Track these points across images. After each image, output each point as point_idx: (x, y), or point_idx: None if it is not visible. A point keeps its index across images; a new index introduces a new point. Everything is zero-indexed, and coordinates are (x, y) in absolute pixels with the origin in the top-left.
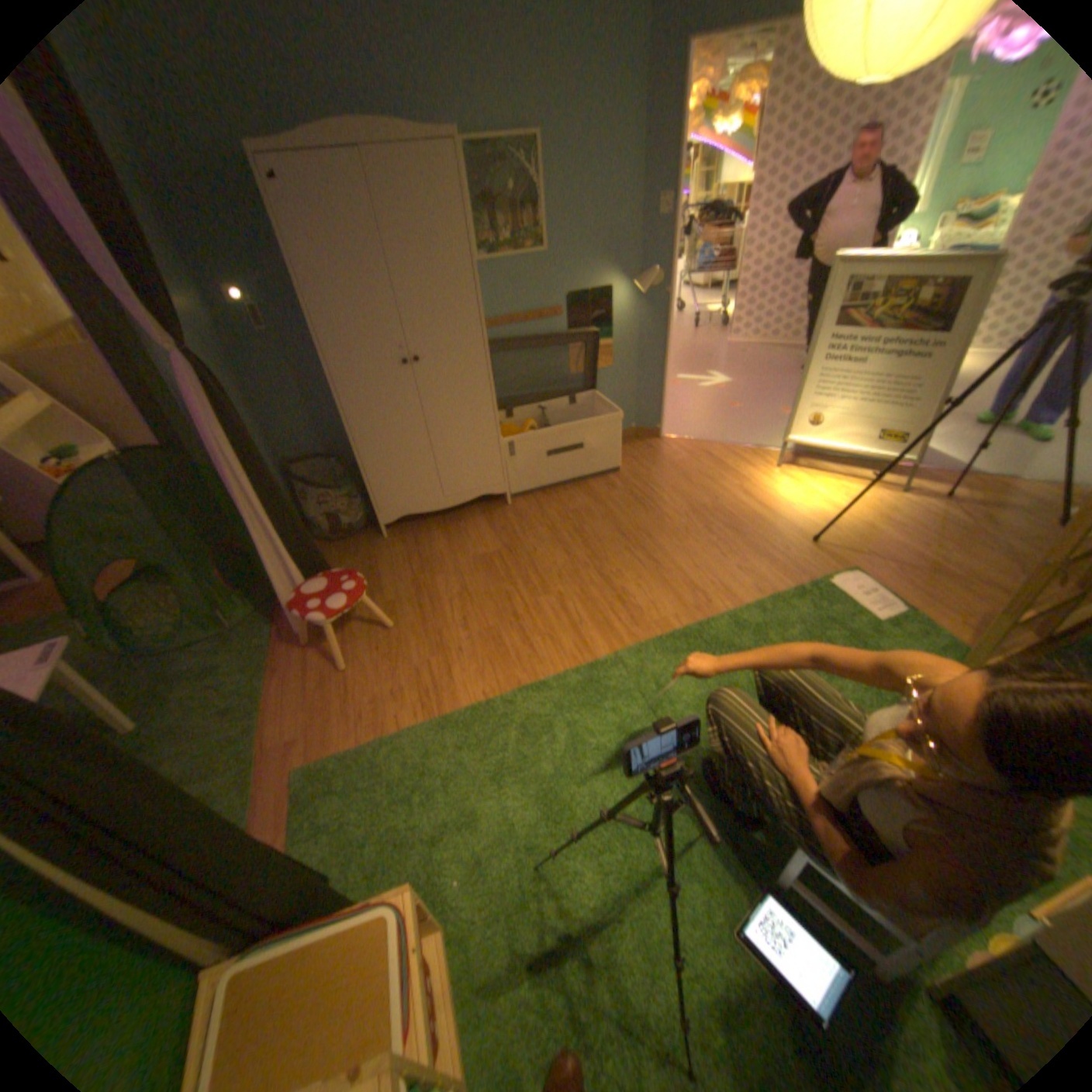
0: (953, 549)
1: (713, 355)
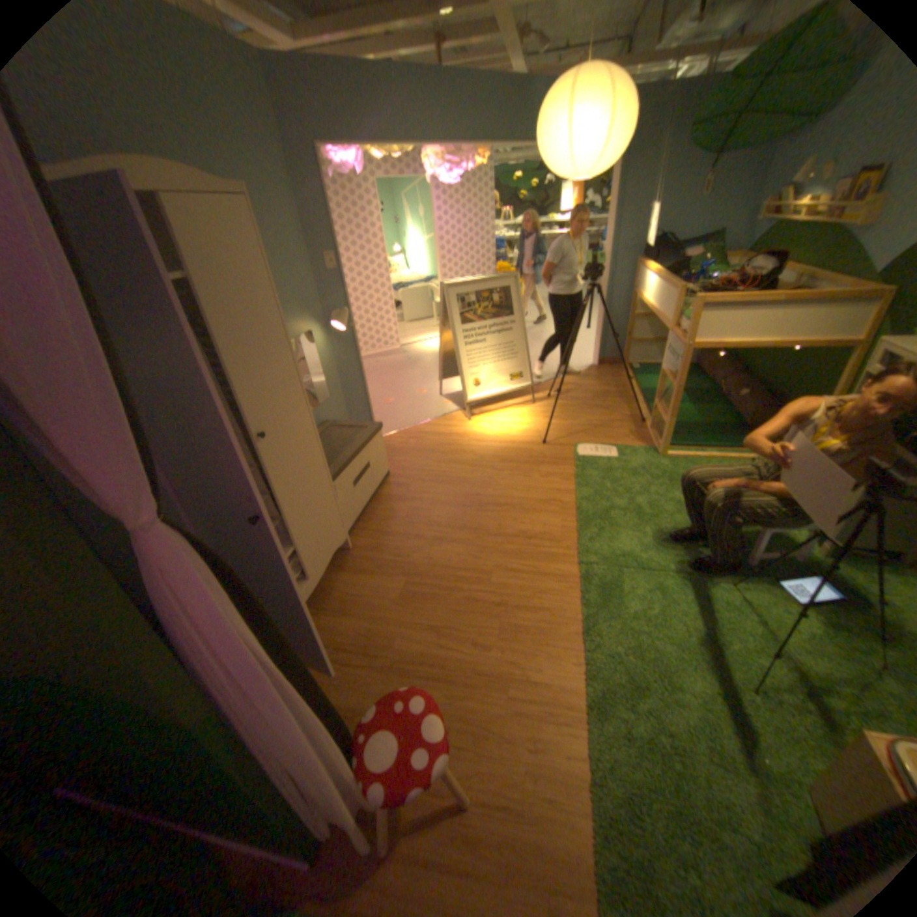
0: (582, 416)
1: None
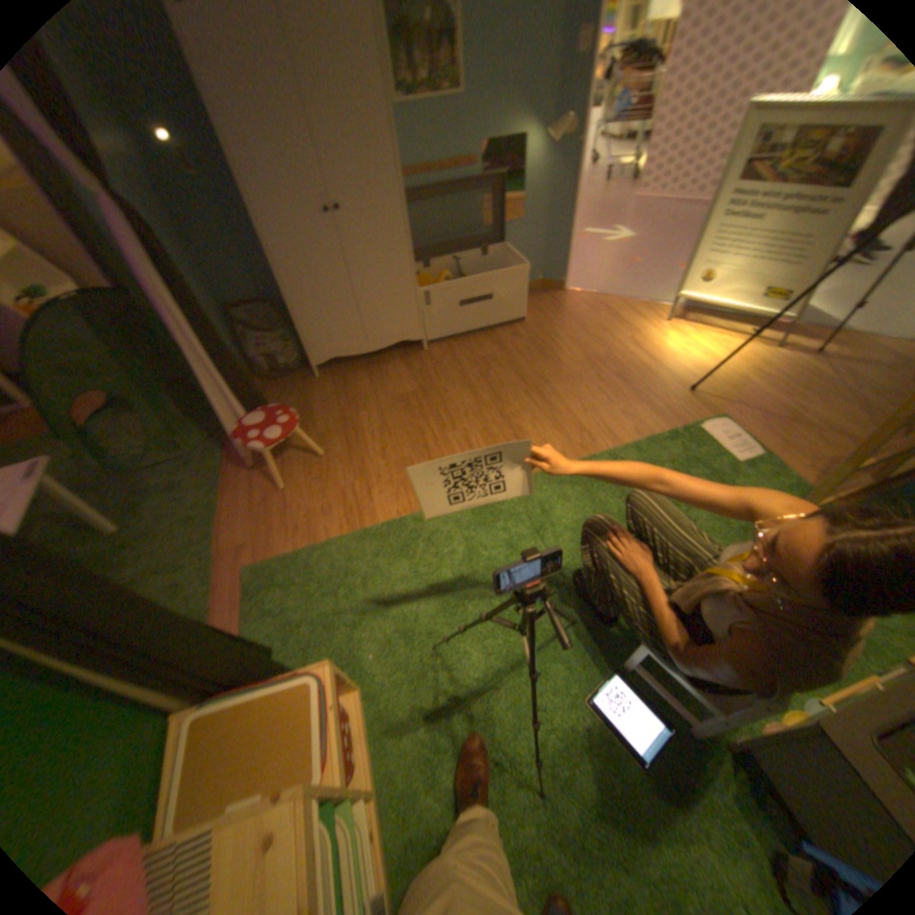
0: (813, 401)
1: (620, 210)
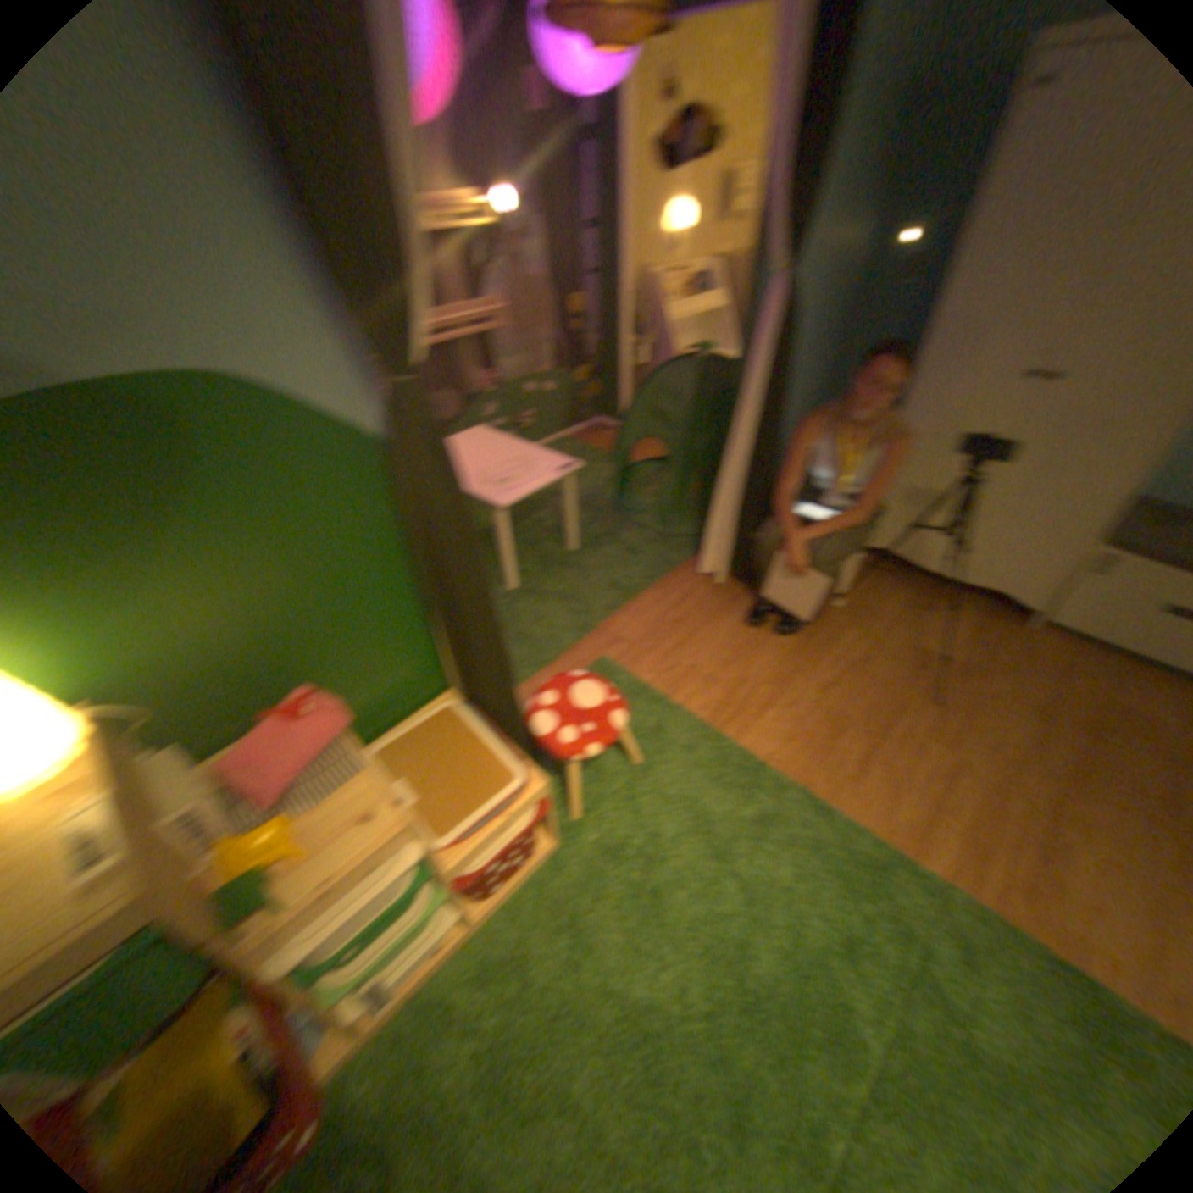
0: None
1: None
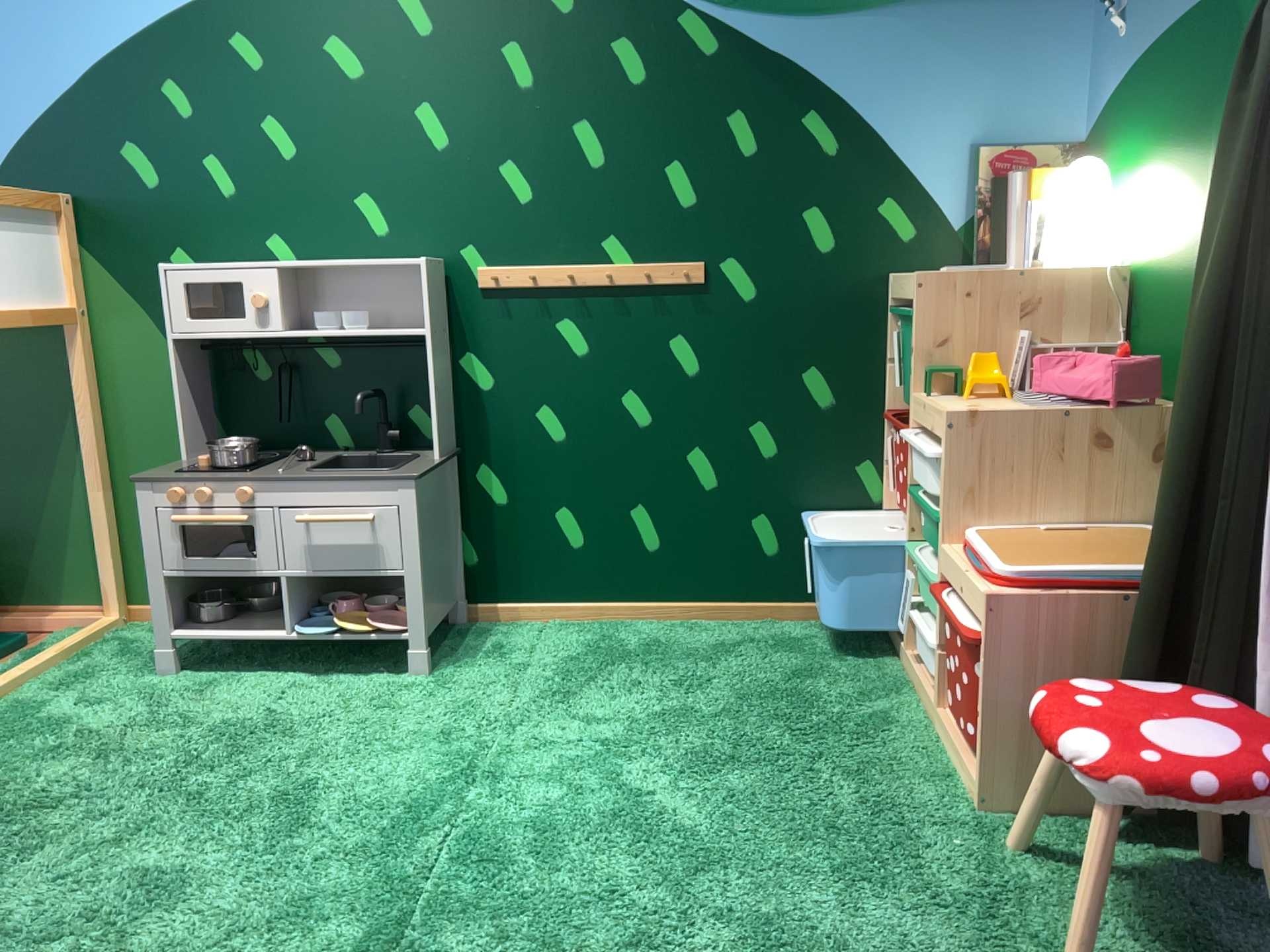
0: None
1: None
